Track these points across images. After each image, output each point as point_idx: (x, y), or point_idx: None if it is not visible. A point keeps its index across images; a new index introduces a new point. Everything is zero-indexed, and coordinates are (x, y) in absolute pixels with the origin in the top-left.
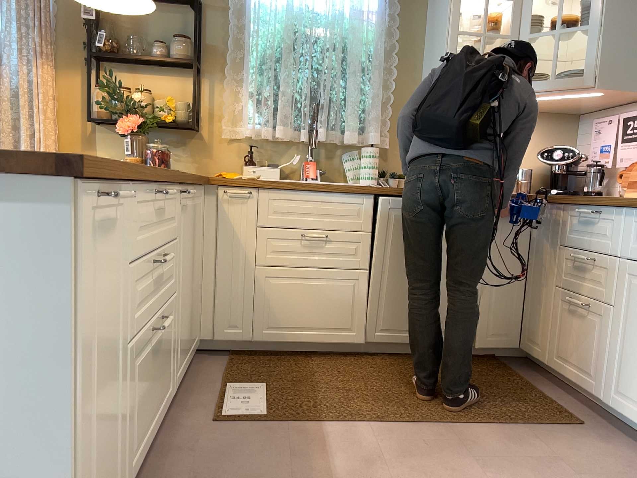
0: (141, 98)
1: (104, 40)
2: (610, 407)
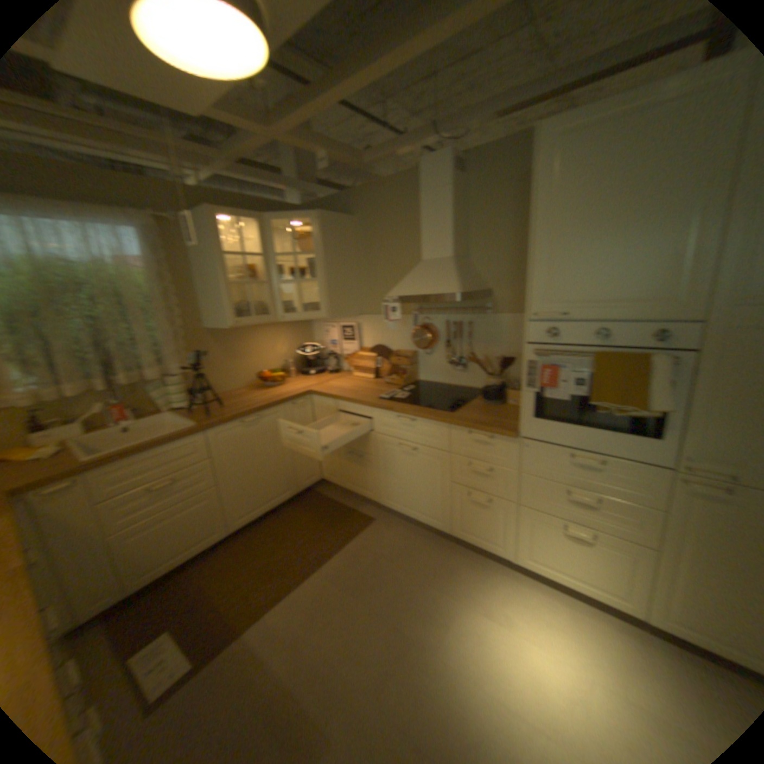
0: None
1: None
2: (385, 505)
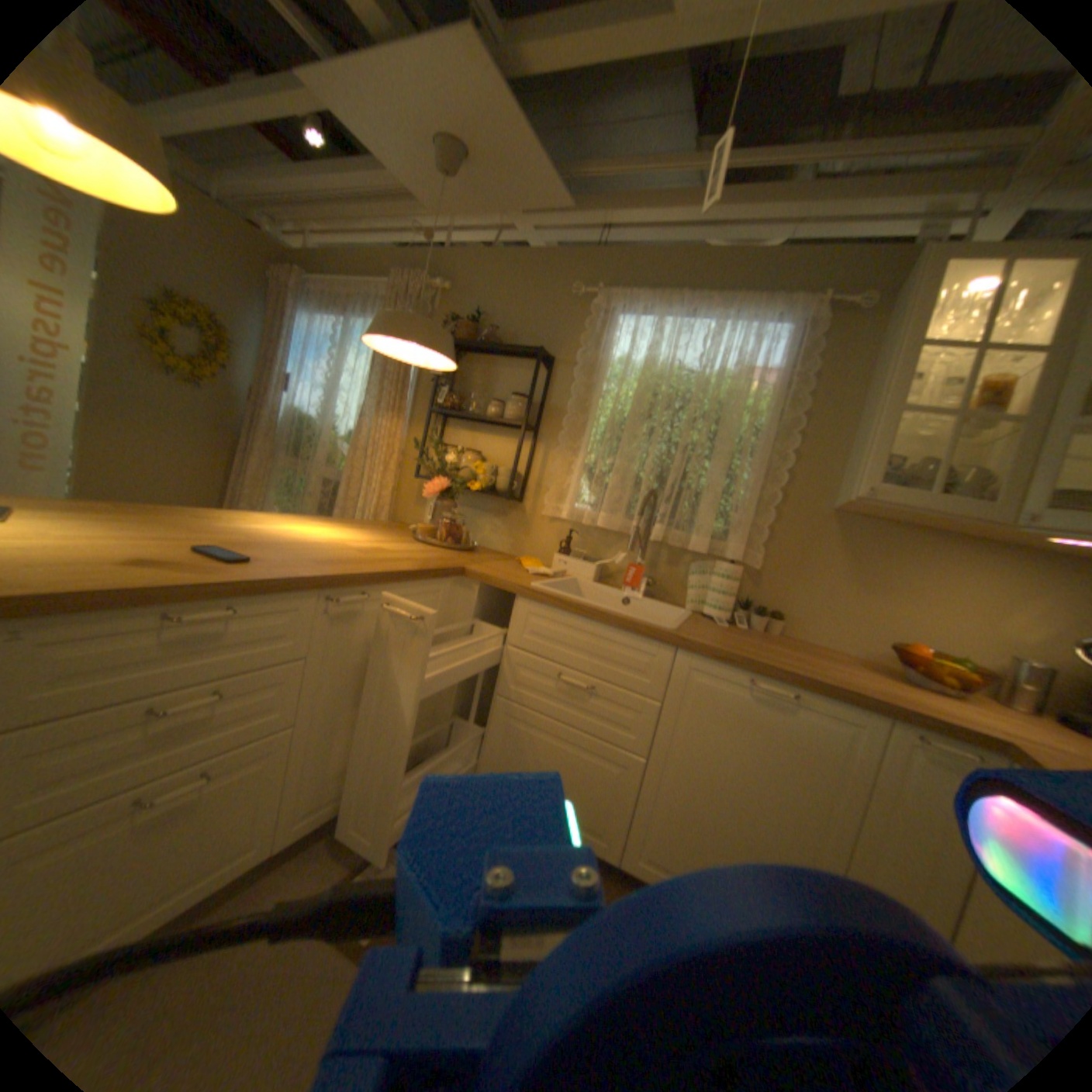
0: (465, 460)
1: (443, 396)
2: None
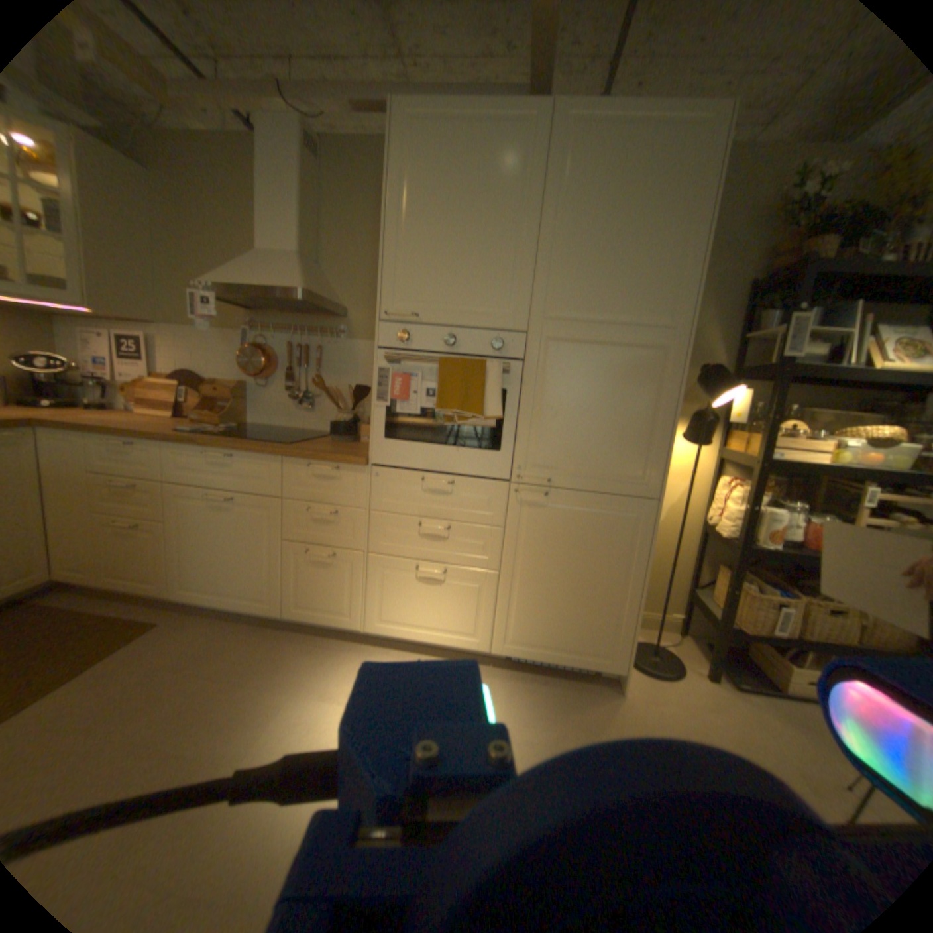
0: None
1: None
2: (172, 602)
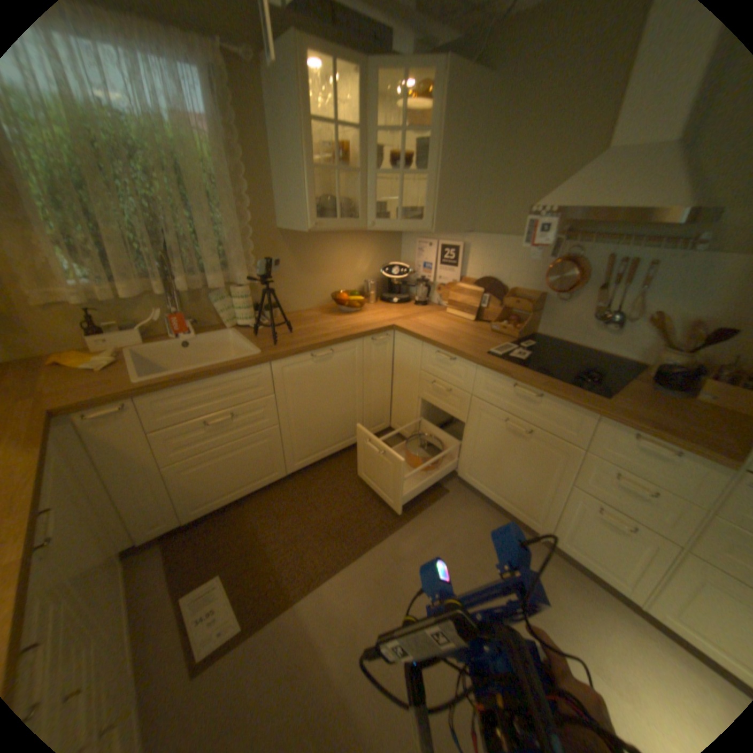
0: None
1: None
2: (462, 478)
